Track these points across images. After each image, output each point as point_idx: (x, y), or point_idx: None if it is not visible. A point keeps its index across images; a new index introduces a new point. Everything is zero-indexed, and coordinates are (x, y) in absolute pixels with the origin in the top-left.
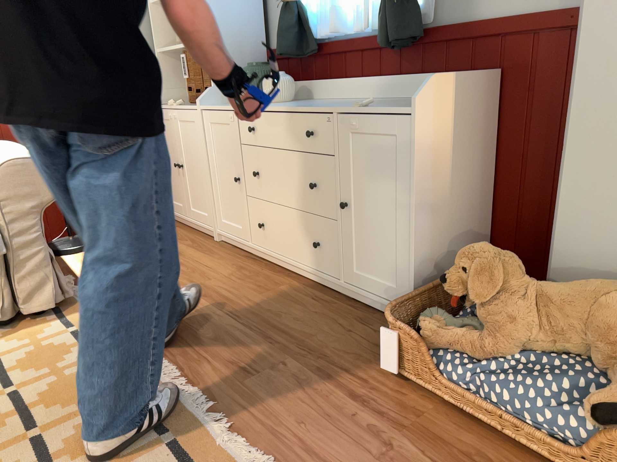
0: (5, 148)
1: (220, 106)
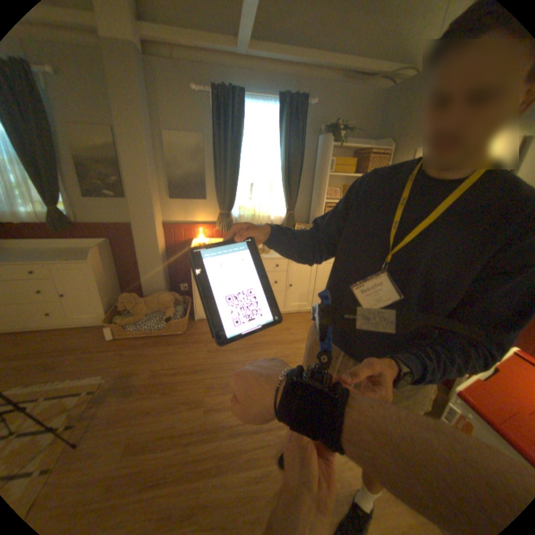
0: None
1: None
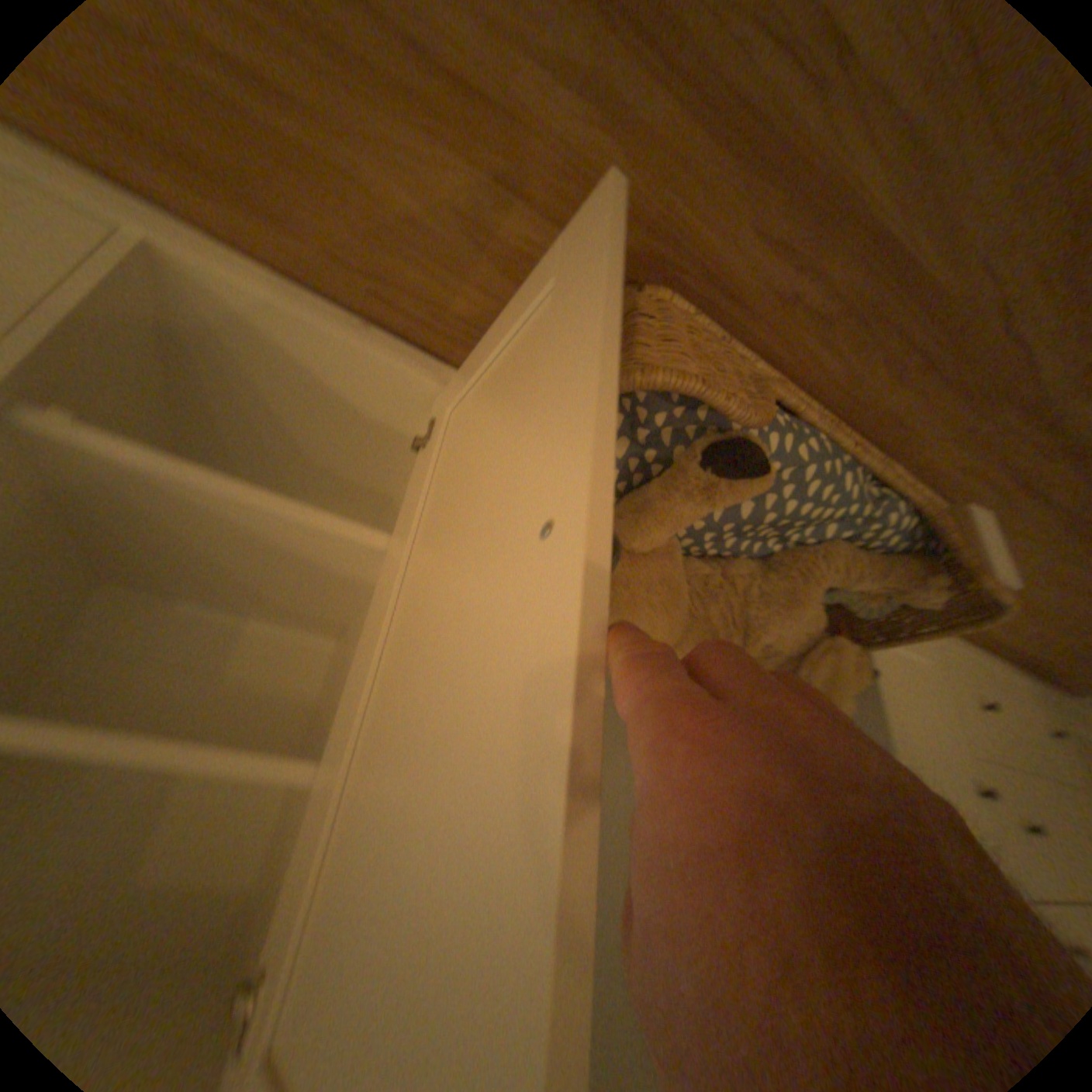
0: None
1: None
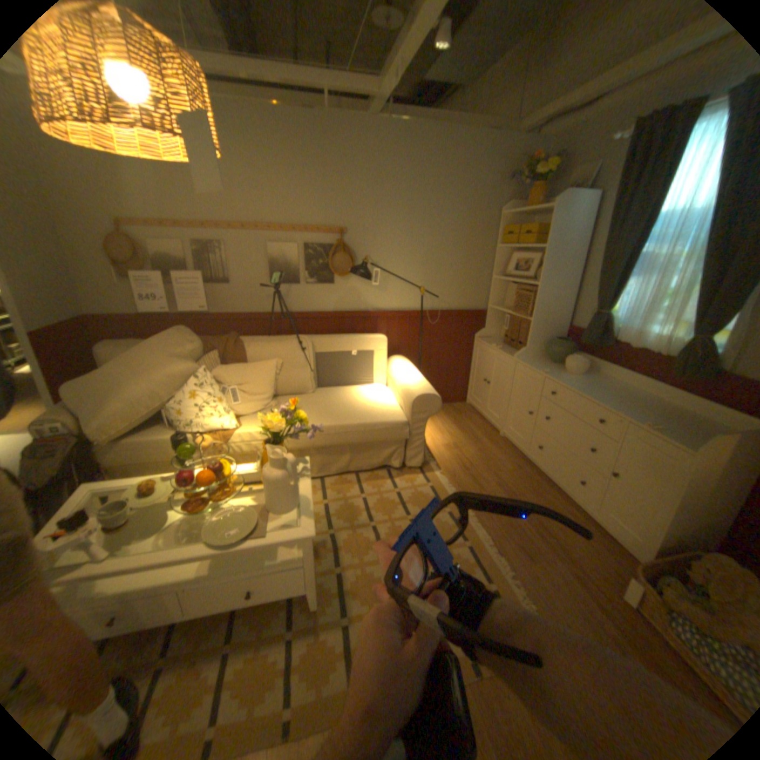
0: (407, 371)
1: (531, 364)
